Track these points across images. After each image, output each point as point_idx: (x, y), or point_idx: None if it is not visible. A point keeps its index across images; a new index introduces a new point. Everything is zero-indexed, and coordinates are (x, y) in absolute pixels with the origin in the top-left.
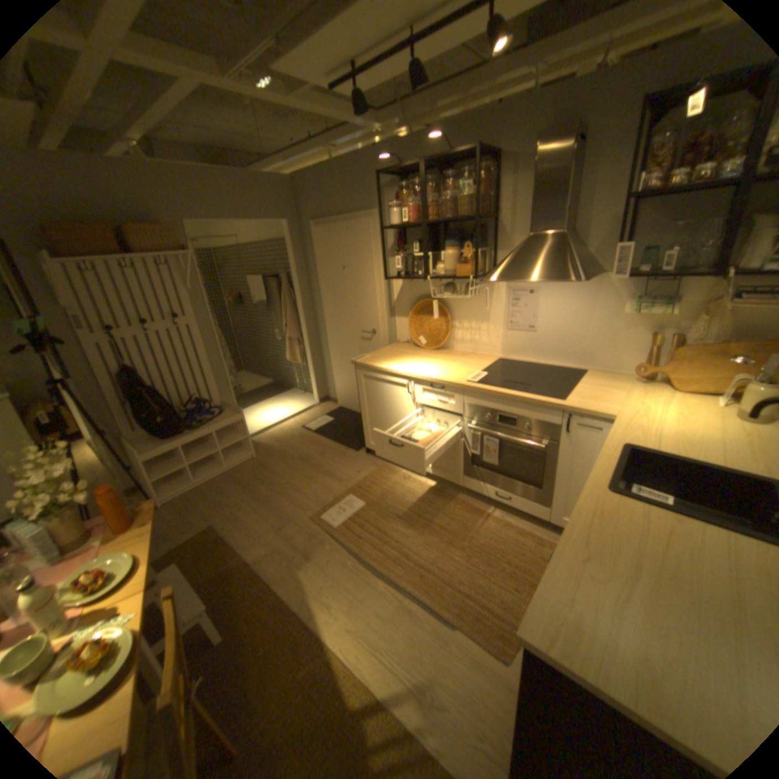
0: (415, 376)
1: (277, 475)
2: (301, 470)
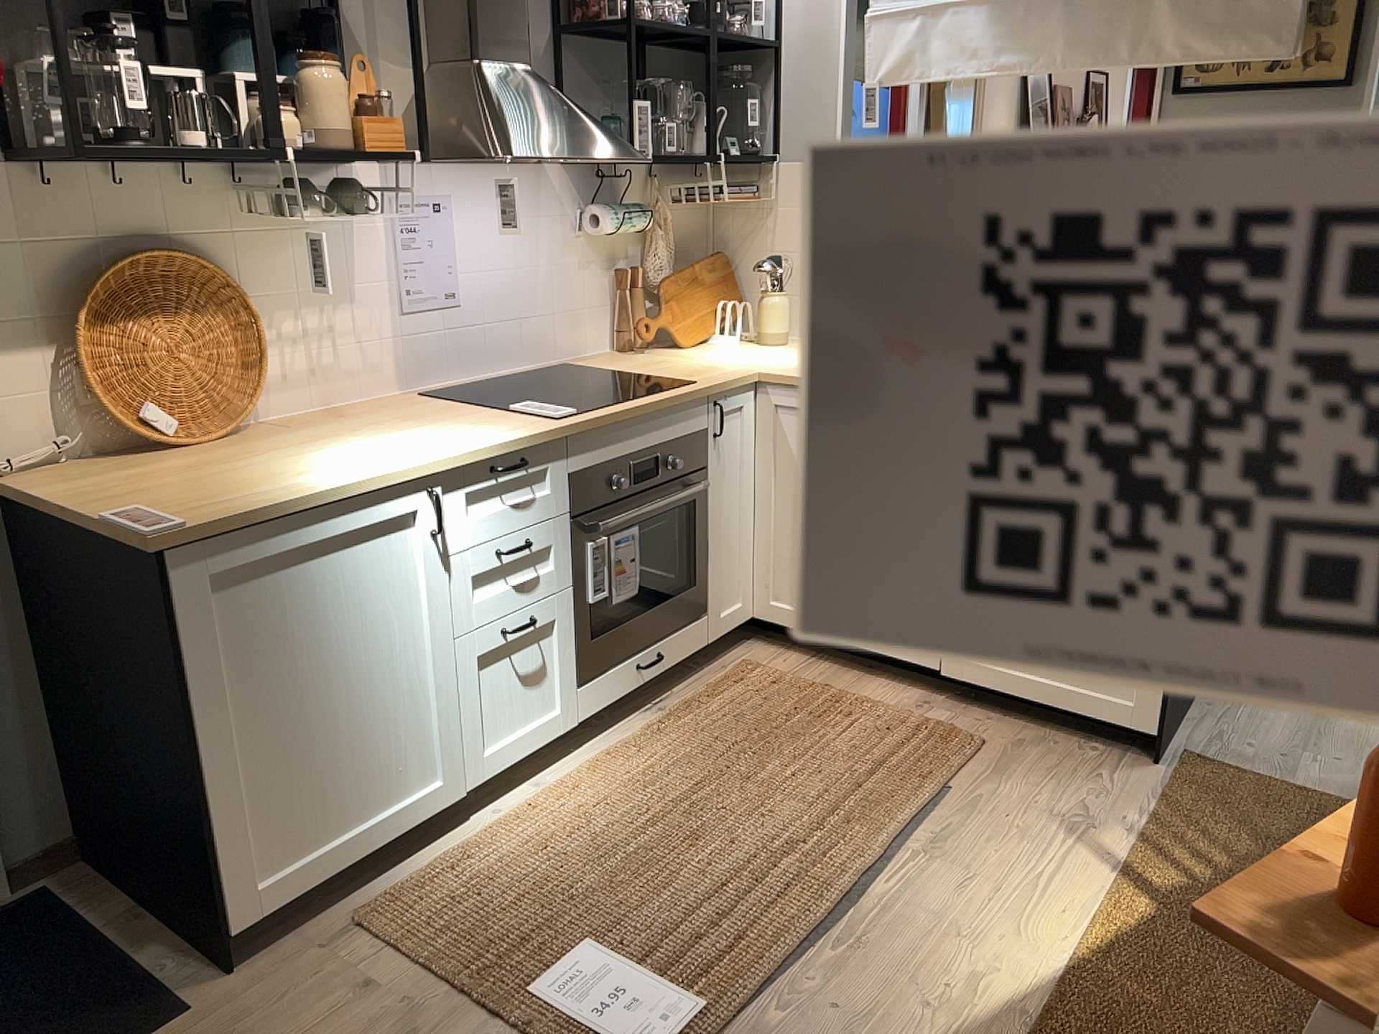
0: (454, 463)
1: None
2: None
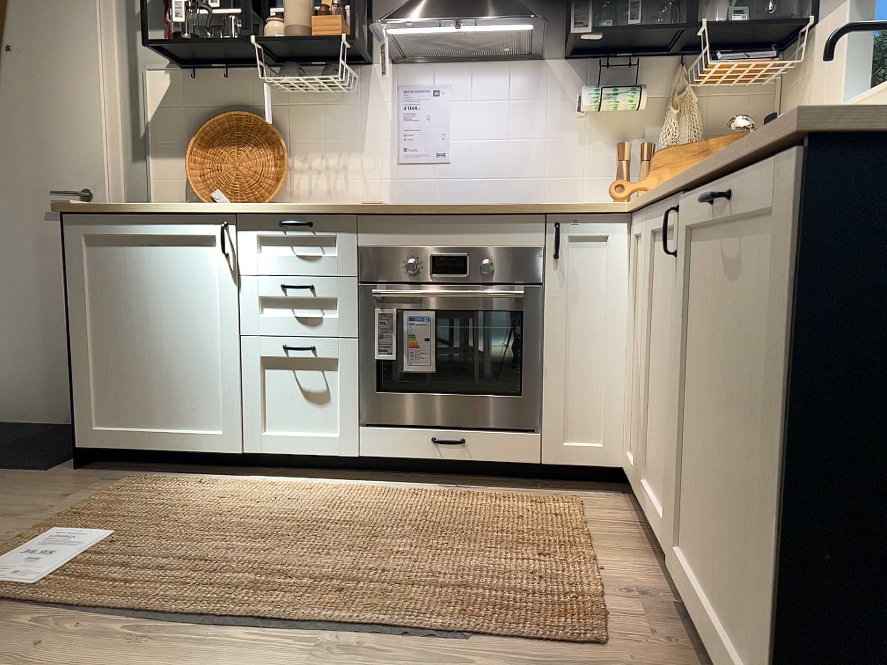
0: (243, 209)
1: None
2: None
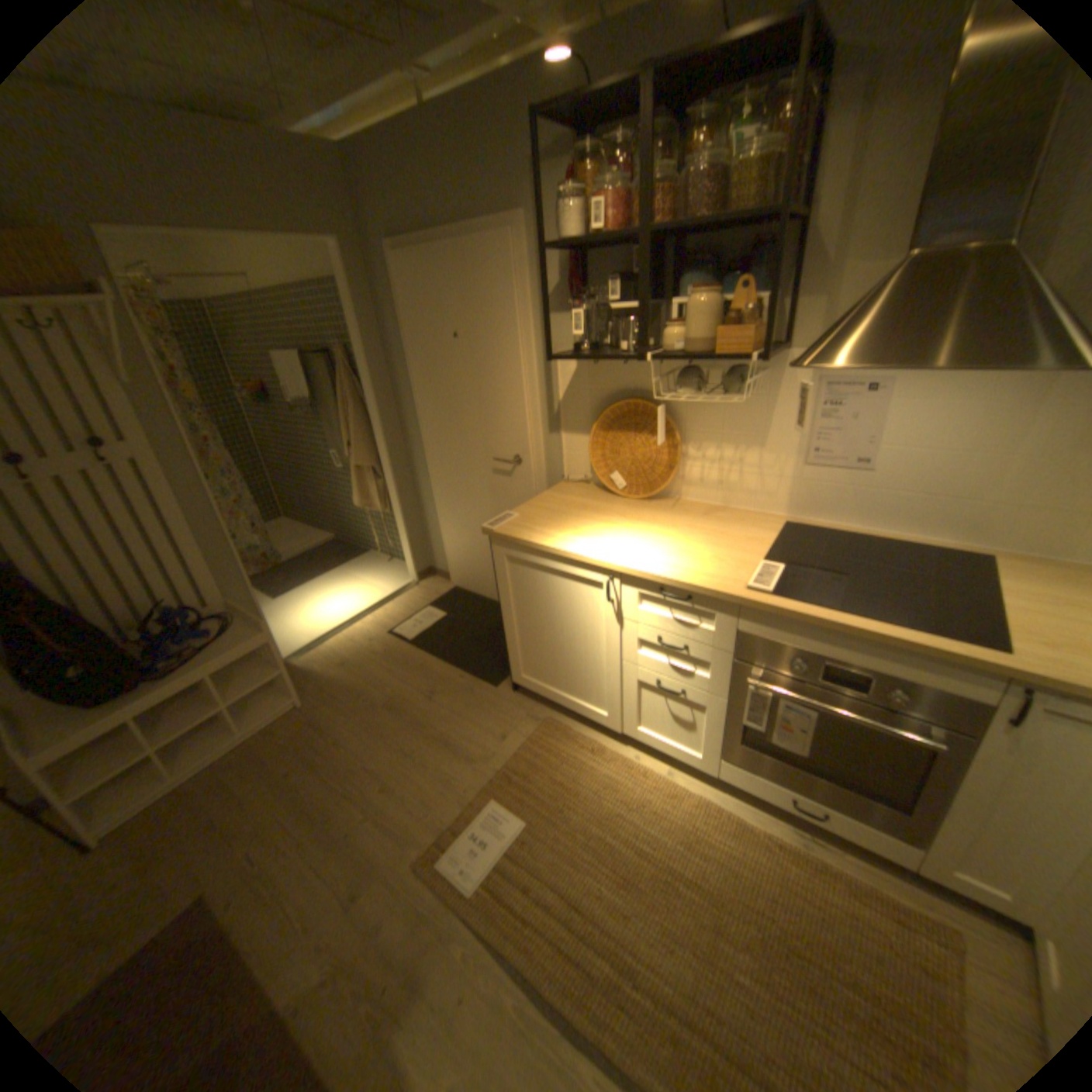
0: (627, 570)
1: (344, 751)
2: (391, 737)
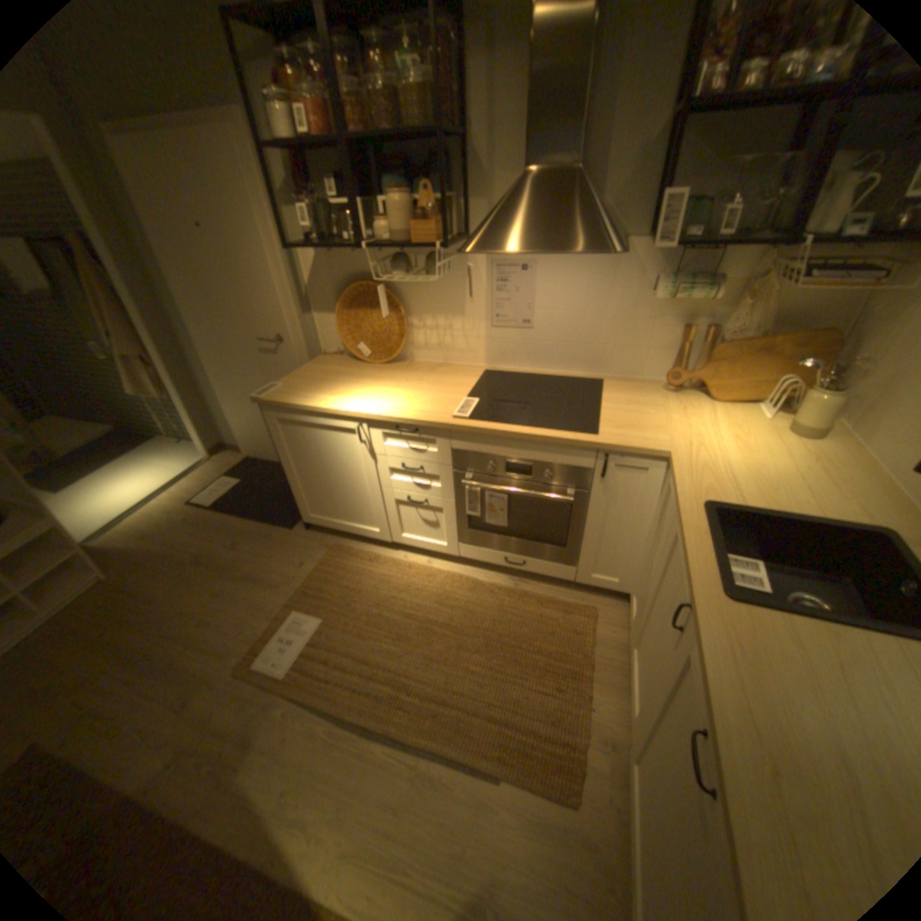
0: (369, 417)
1: (154, 606)
2: (198, 586)
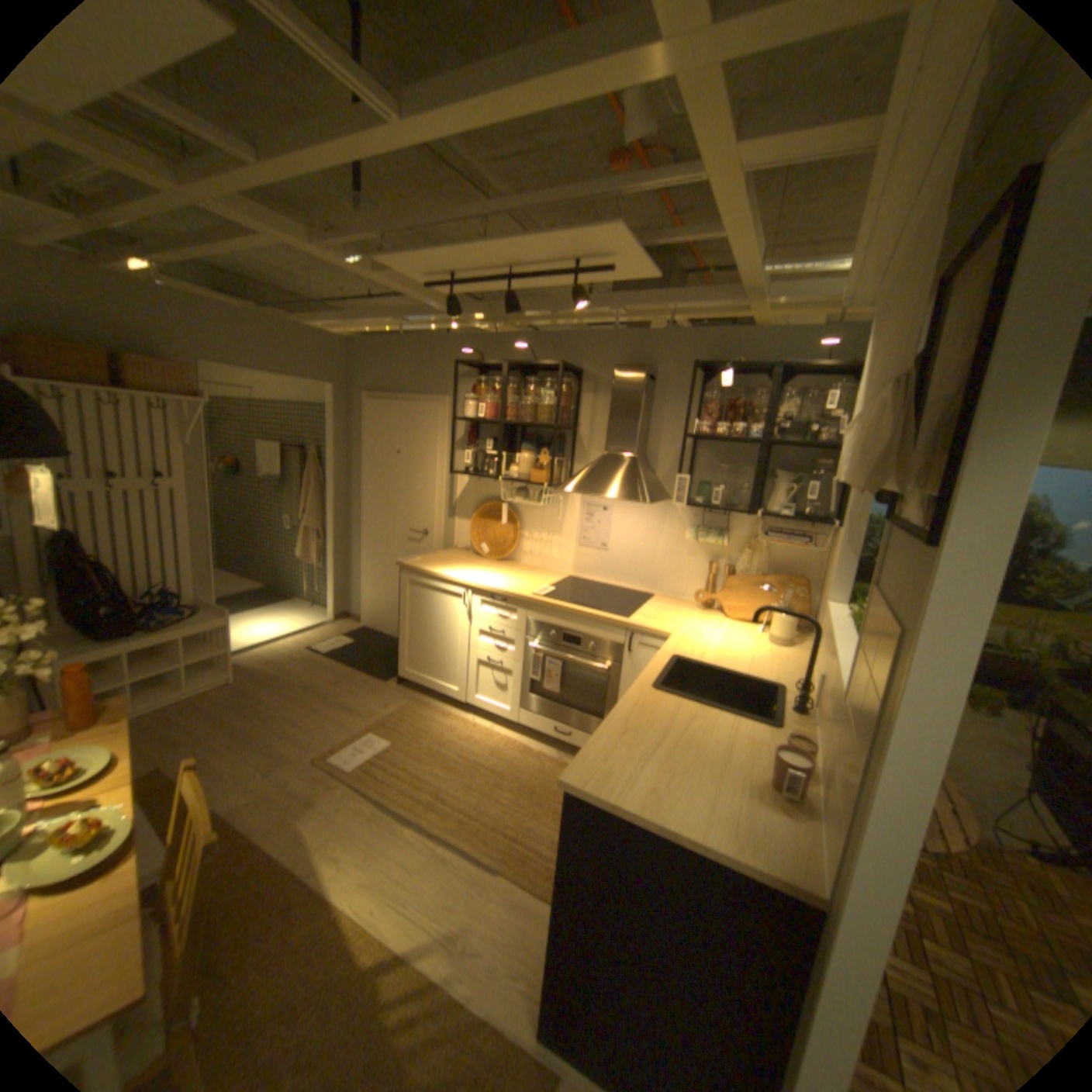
0: (474, 585)
1: (266, 707)
2: (302, 702)
